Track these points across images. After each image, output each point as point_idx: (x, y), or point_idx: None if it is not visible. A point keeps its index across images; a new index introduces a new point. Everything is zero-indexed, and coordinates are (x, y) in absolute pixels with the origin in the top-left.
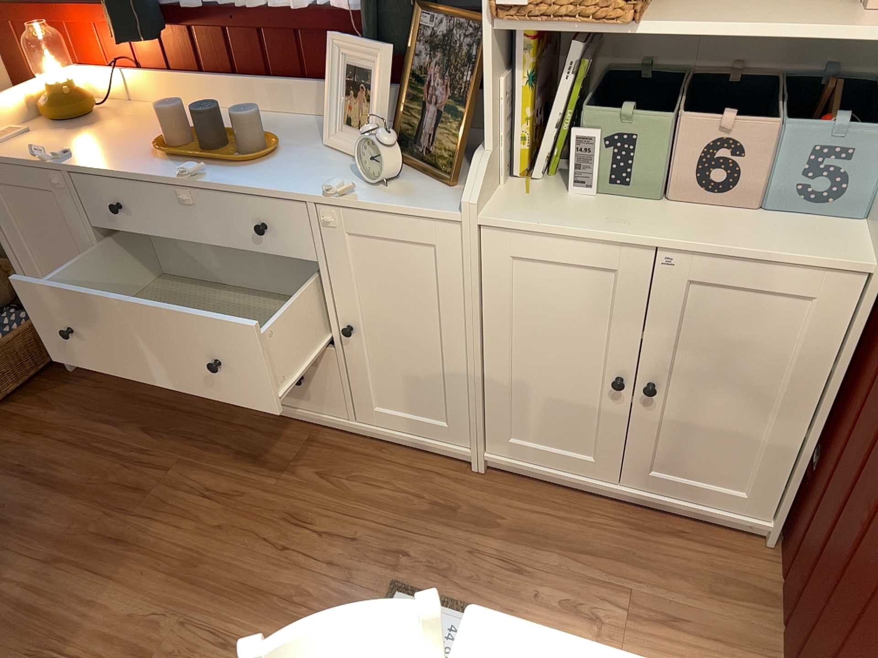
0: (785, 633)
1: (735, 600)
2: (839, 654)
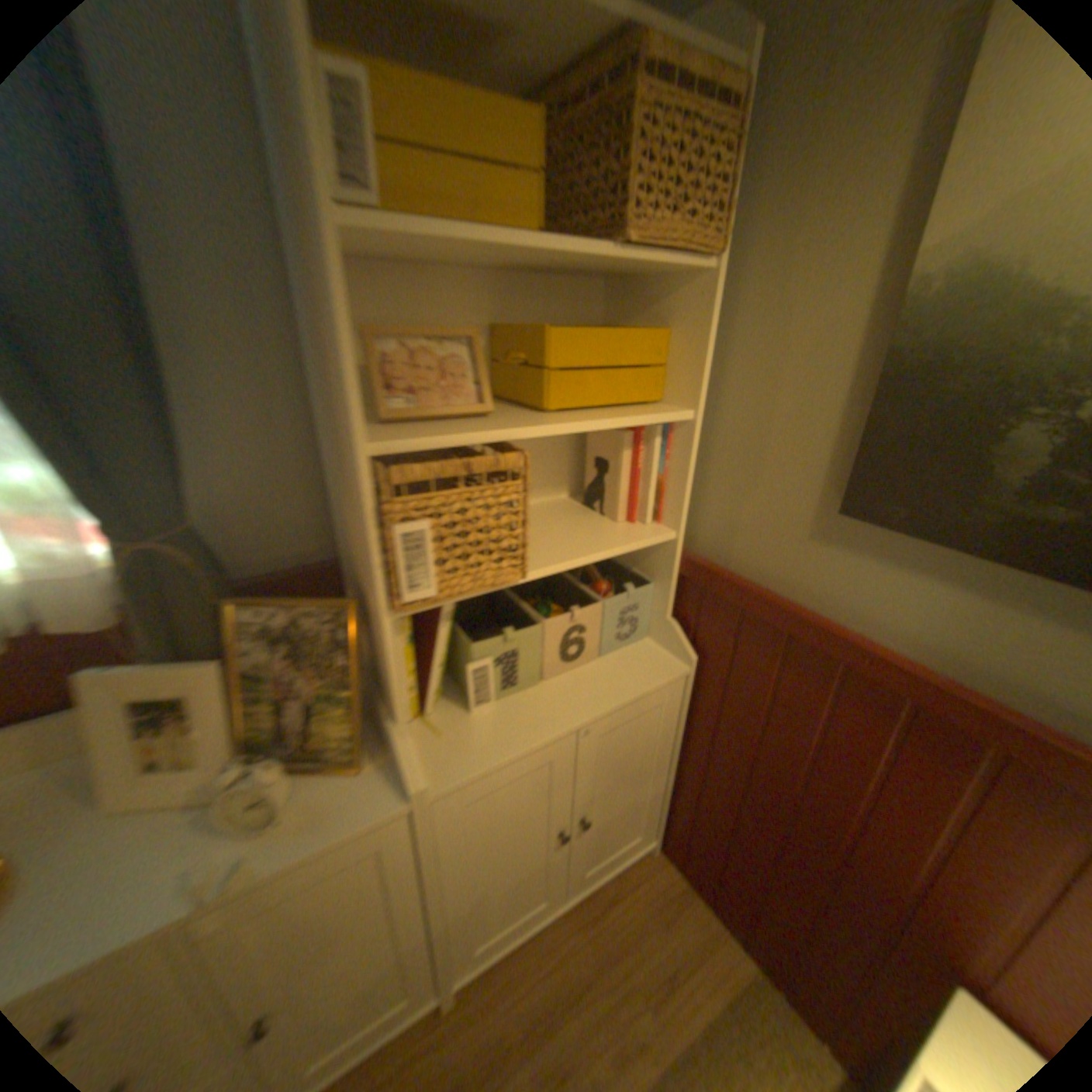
0: (714, 919)
1: (679, 924)
2: (806, 929)
